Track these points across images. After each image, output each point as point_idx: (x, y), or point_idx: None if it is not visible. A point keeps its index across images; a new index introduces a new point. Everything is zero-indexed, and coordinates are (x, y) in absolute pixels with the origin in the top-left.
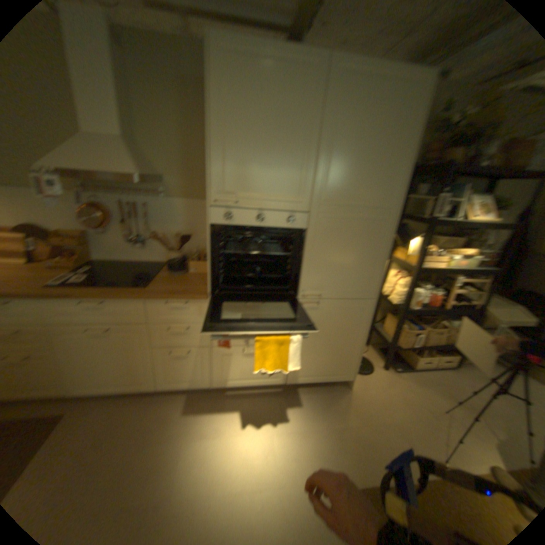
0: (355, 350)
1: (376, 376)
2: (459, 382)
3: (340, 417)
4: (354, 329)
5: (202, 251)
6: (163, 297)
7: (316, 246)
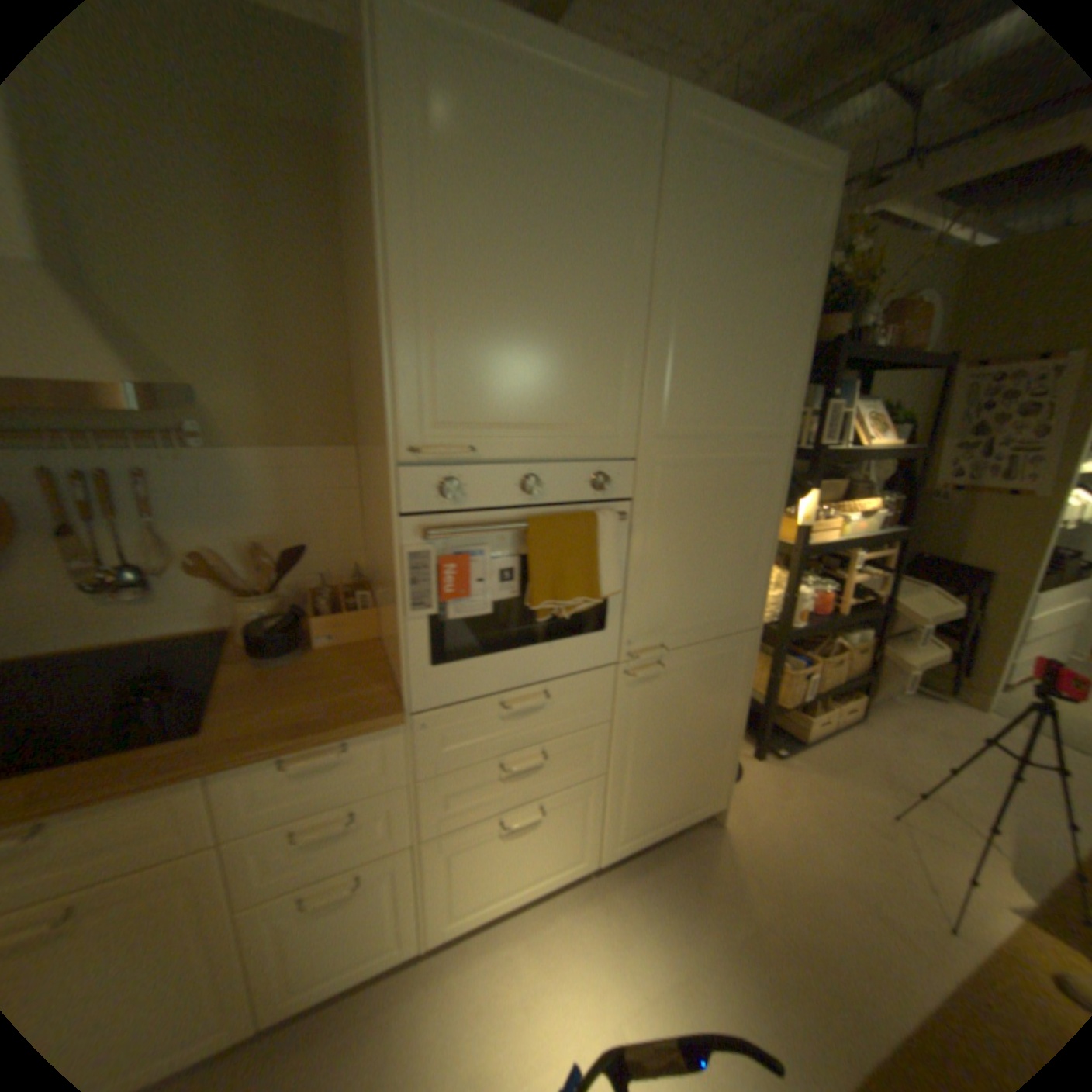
0: (728, 746)
1: (751, 782)
2: (880, 747)
3: (735, 909)
4: (725, 703)
5: (337, 588)
6: (267, 761)
7: (651, 538)
